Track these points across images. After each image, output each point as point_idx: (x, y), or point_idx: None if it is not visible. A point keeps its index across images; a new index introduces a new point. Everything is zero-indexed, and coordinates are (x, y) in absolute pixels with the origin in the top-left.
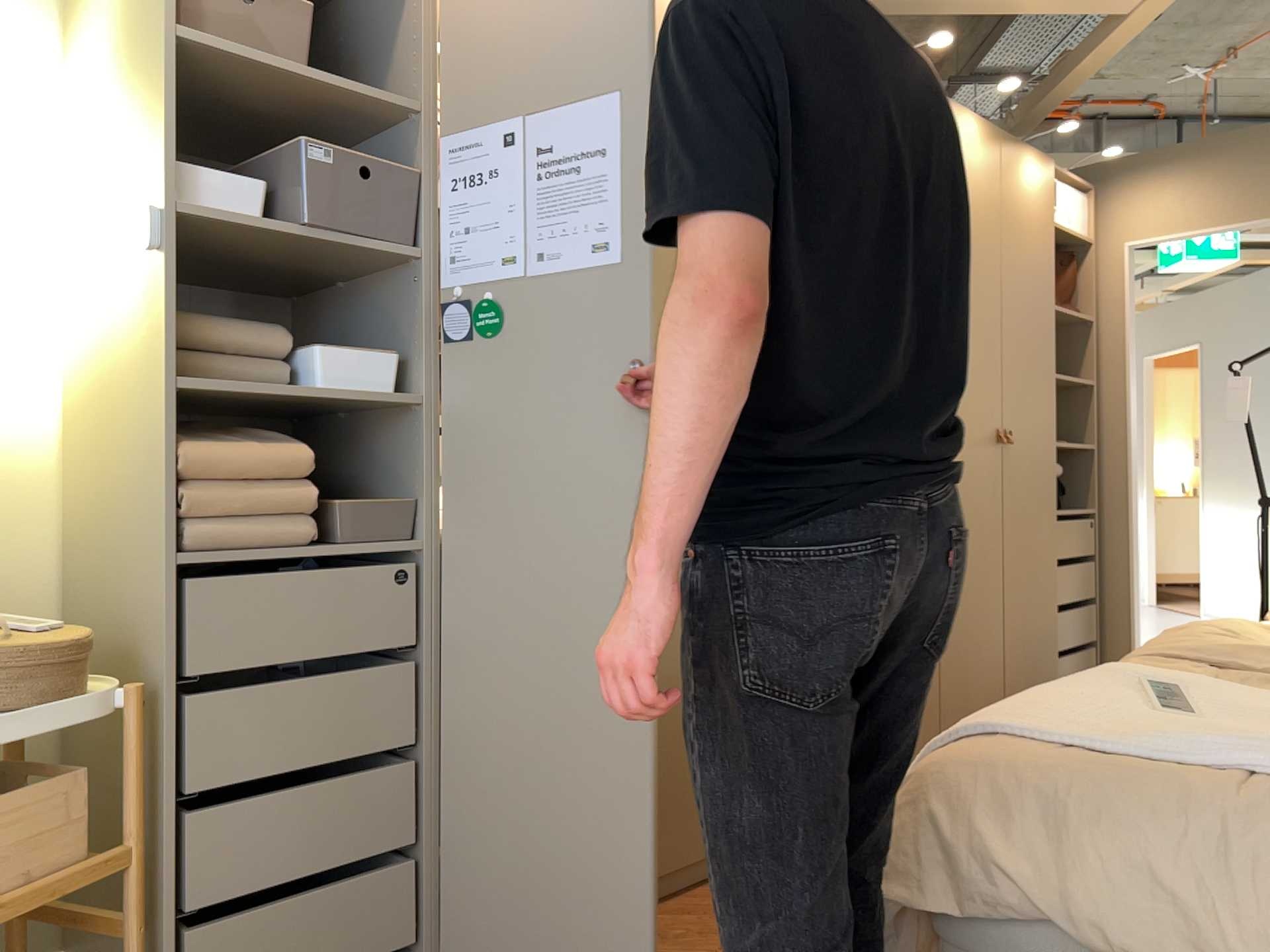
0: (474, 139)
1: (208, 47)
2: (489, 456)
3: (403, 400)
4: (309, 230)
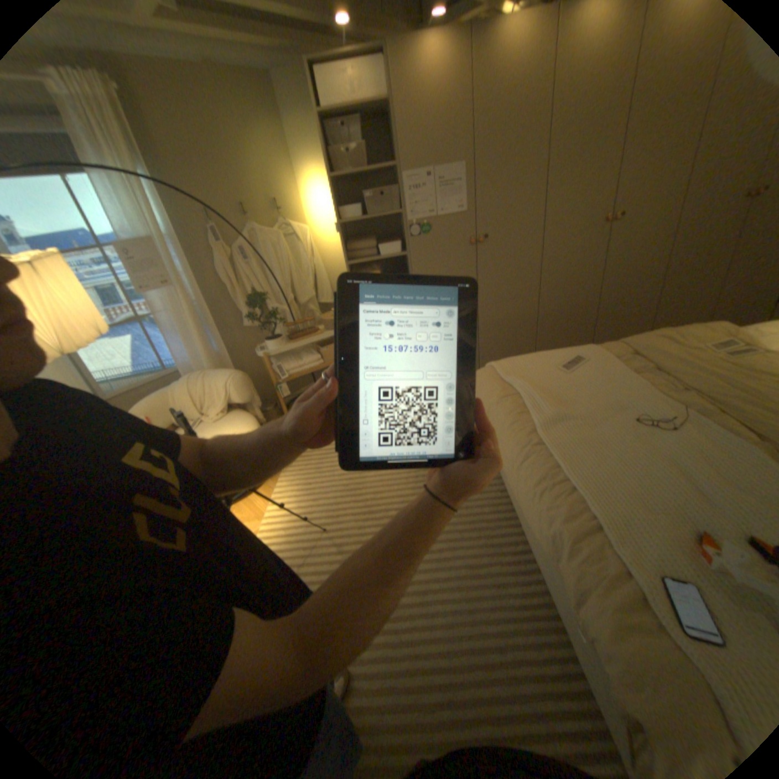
0: (416, 166)
1: (343, 170)
2: (431, 265)
3: (405, 254)
4: (373, 215)
